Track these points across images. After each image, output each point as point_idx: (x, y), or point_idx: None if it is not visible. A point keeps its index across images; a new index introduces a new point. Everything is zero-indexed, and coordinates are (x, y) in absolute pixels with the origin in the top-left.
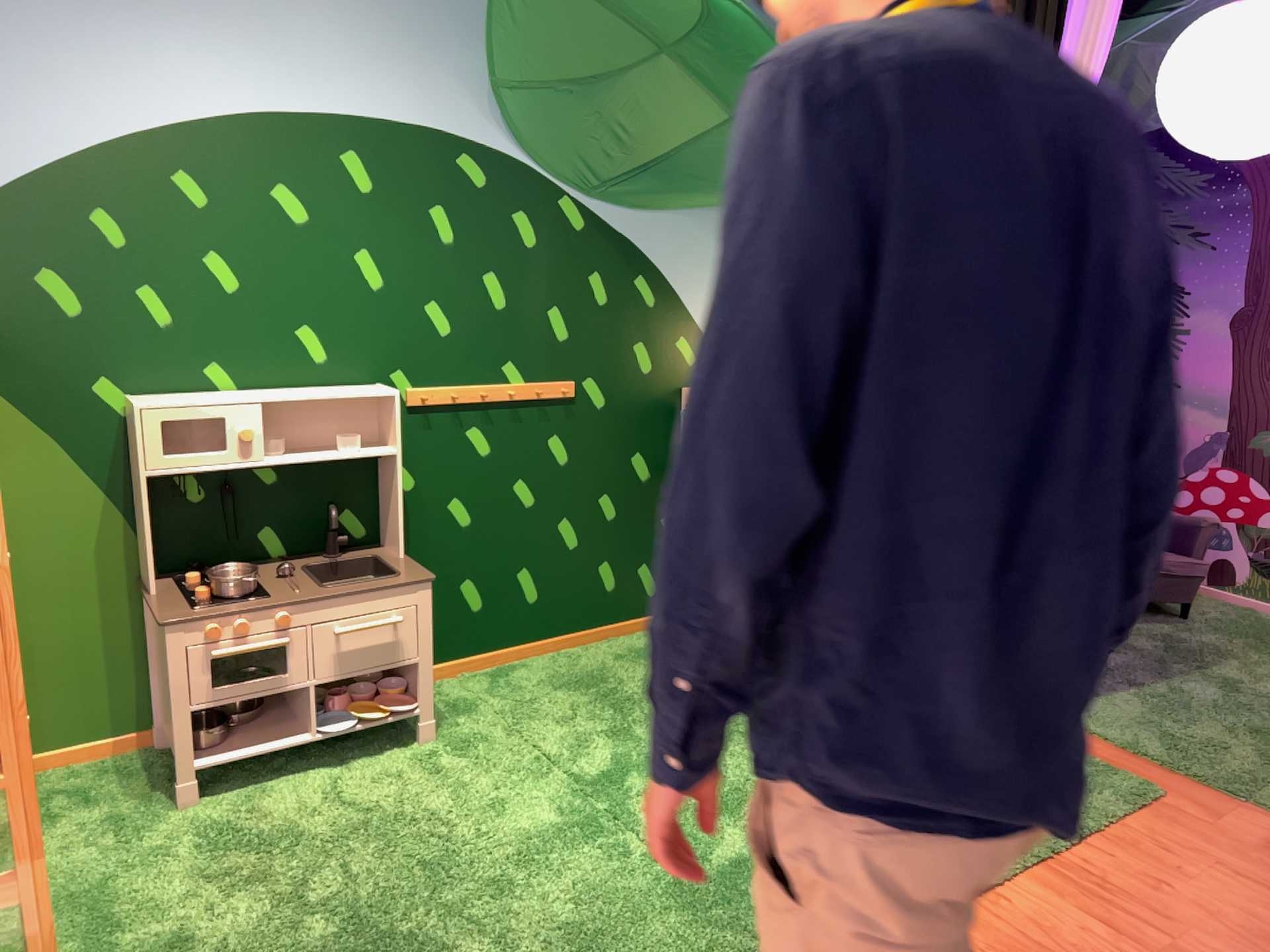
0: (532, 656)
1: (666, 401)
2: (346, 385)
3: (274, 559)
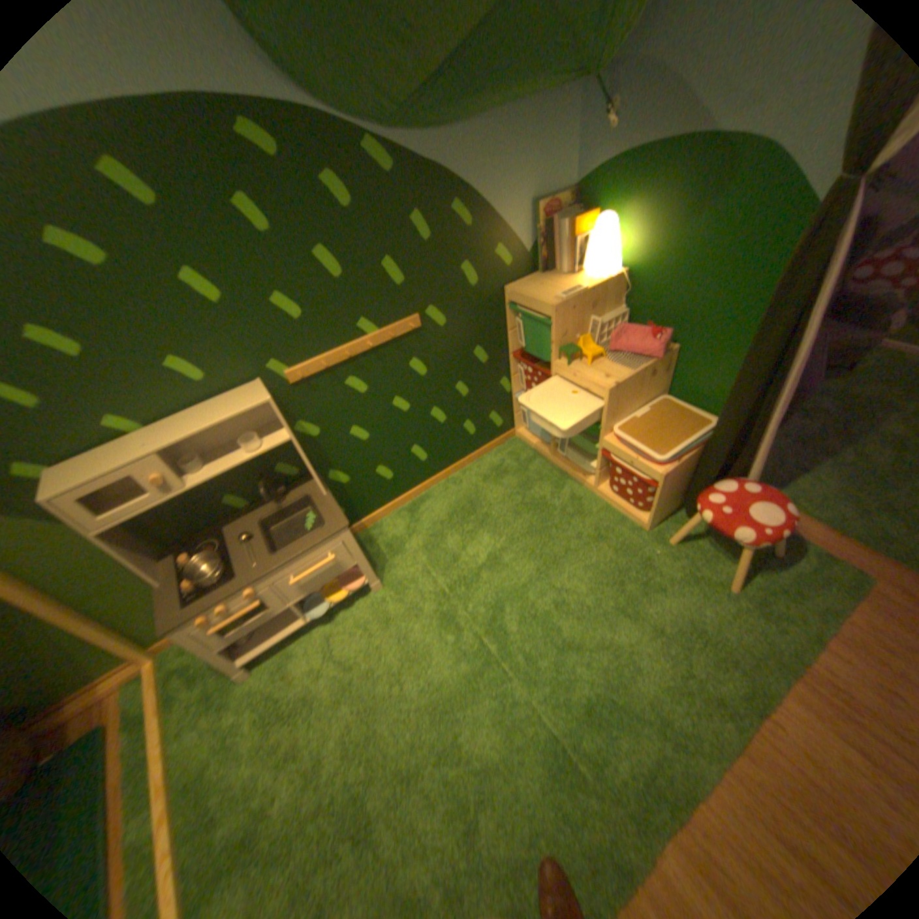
0: (432, 485)
1: (492, 302)
2: (232, 389)
3: (242, 509)
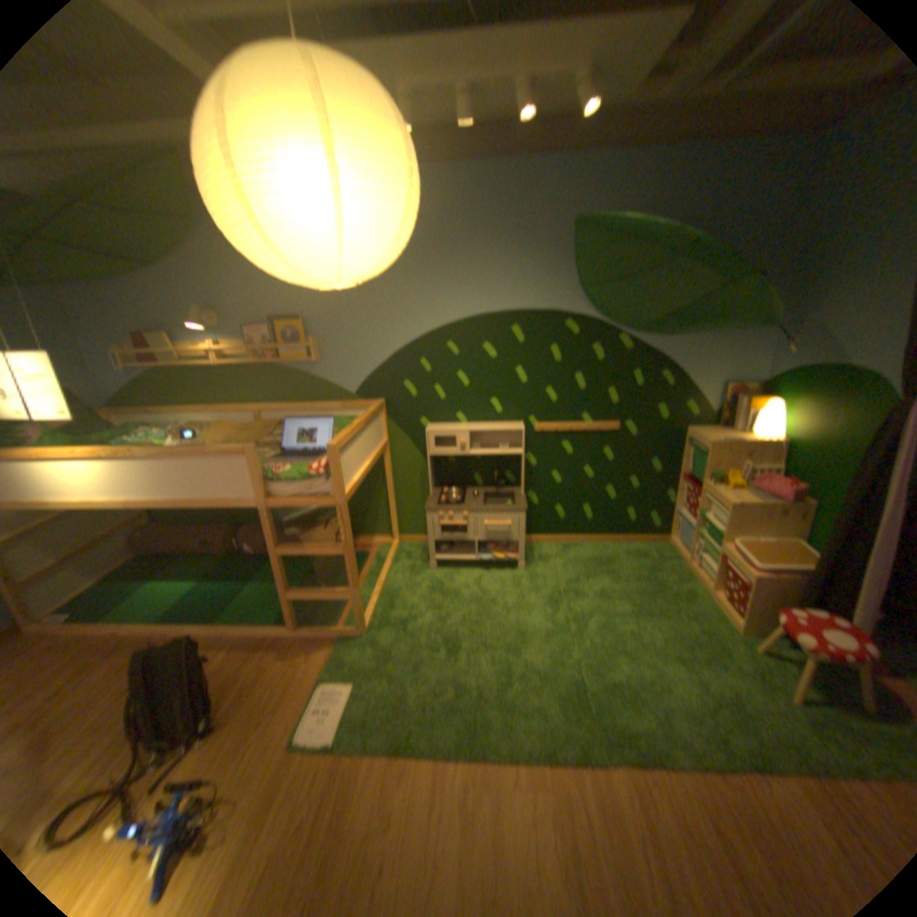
0: (587, 541)
1: (675, 433)
2: (508, 422)
3: (478, 485)
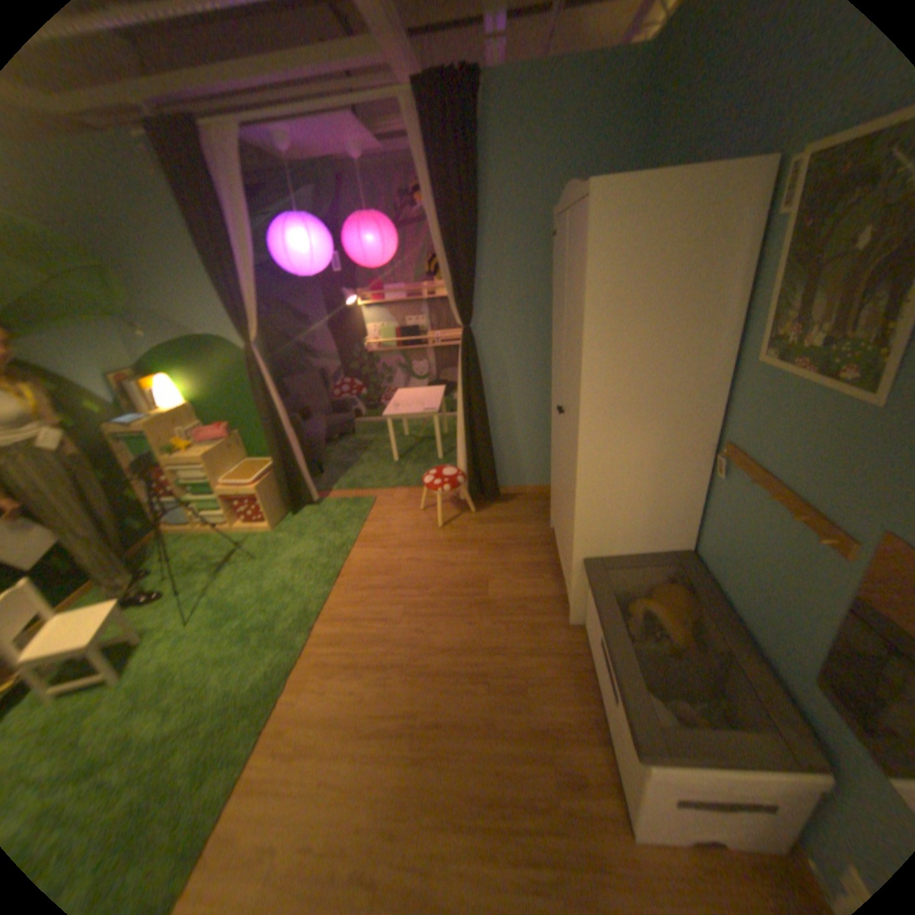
0: (87, 592)
1: (95, 436)
2: None
3: None
